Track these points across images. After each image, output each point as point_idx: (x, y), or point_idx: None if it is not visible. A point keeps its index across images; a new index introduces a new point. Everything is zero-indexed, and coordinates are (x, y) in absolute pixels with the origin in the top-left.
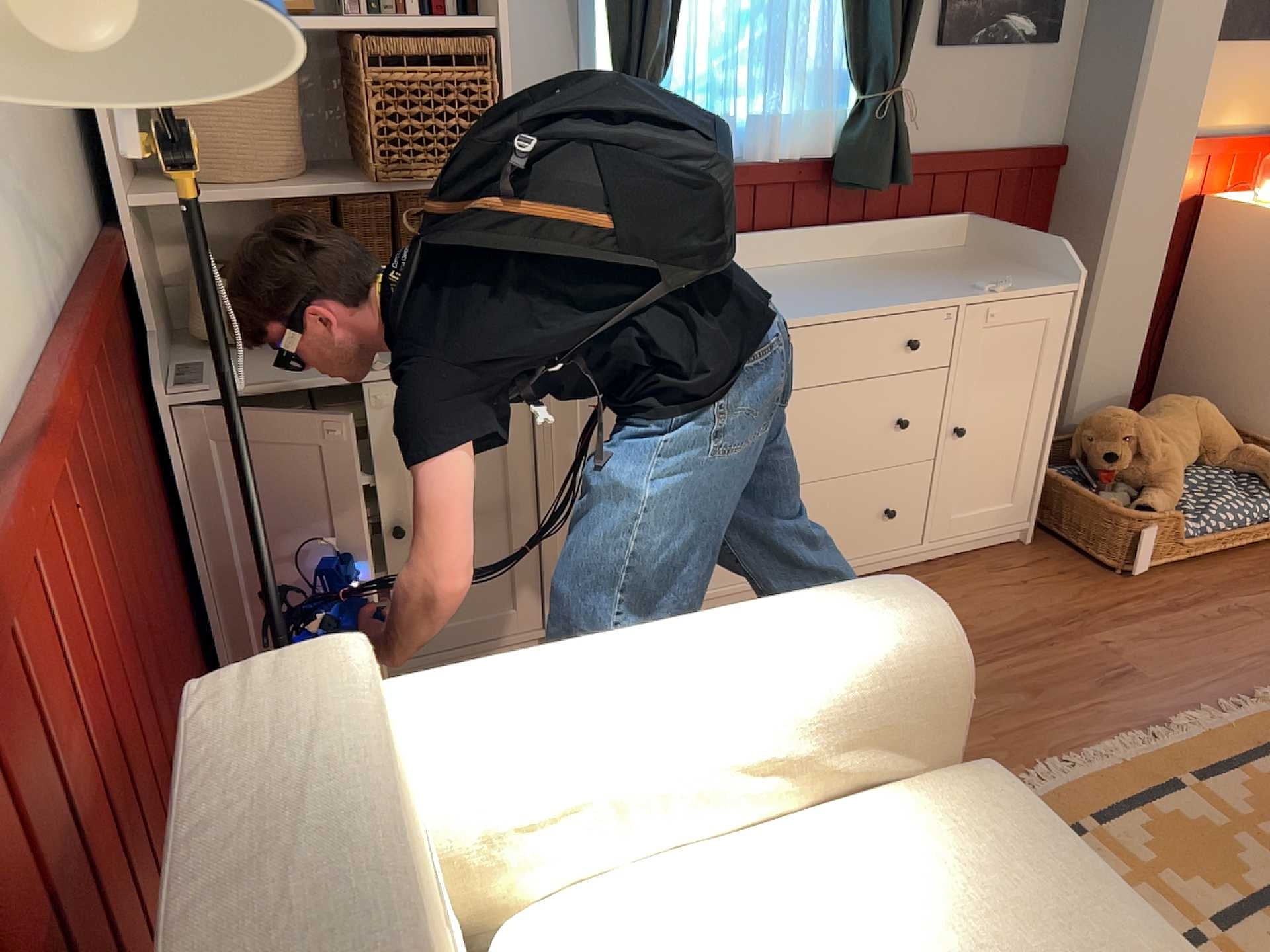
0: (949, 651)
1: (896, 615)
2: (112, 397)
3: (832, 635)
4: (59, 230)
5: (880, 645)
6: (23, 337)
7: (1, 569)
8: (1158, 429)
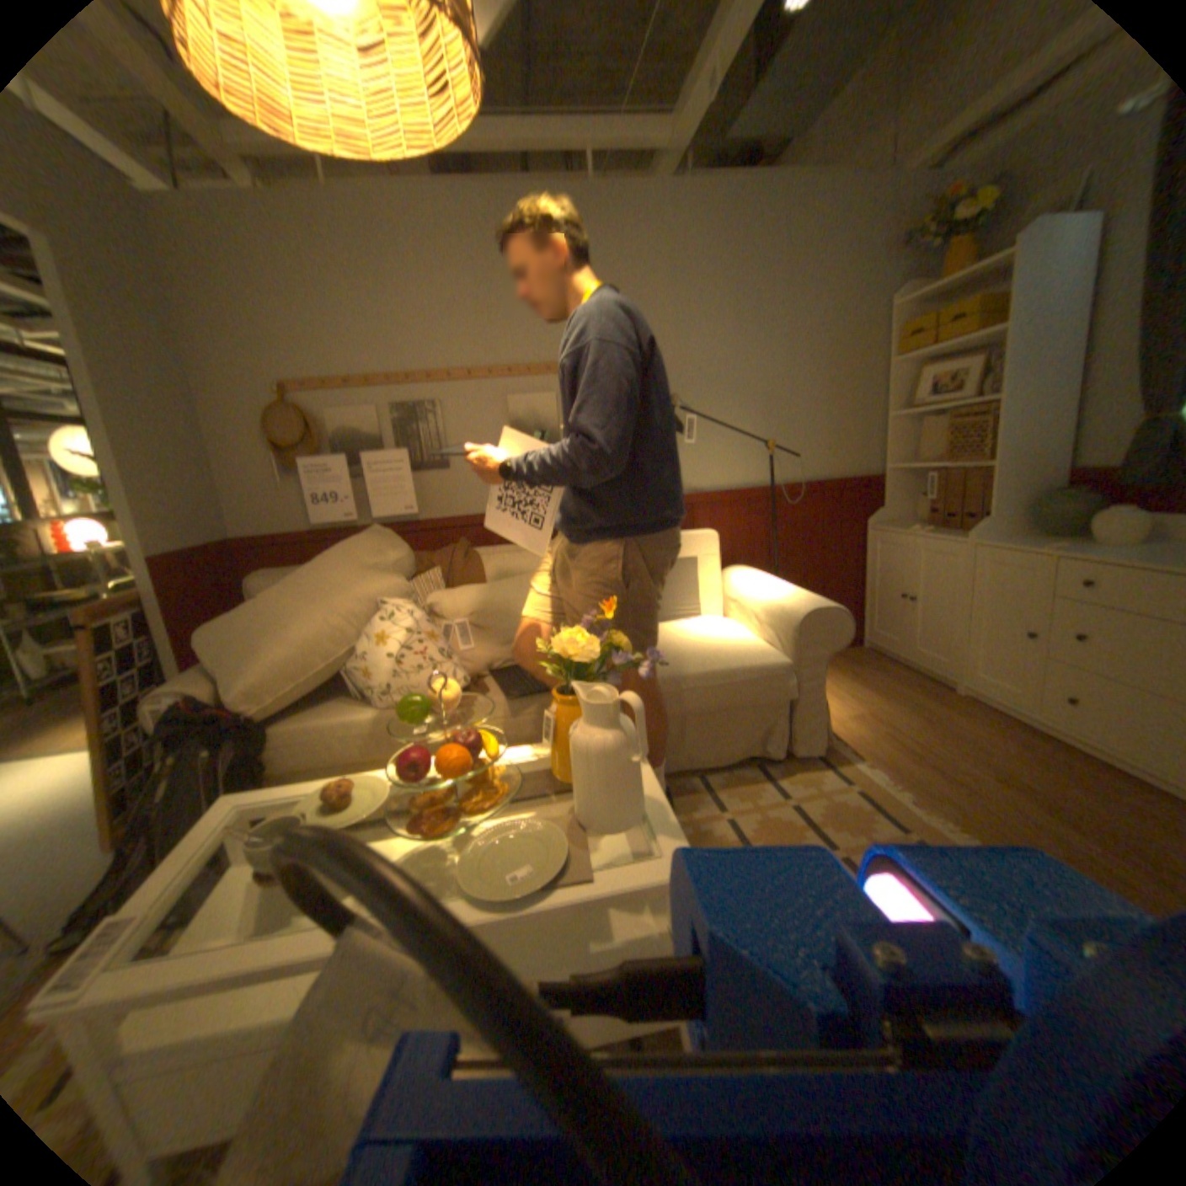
0: (805, 618)
1: (809, 603)
2: (825, 511)
3: (794, 597)
4: (825, 466)
5: (793, 604)
6: (765, 481)
7: (705, 506)
8: None
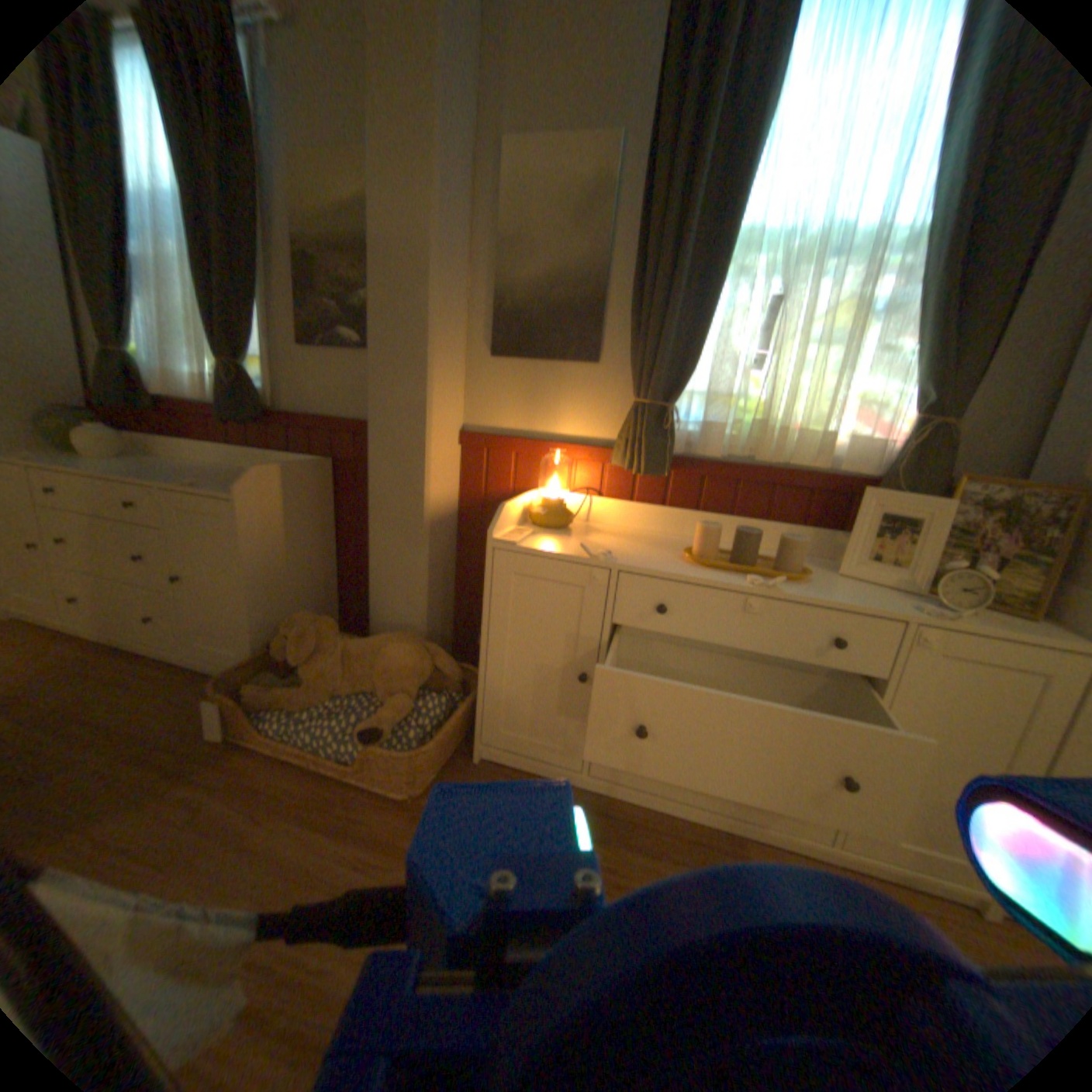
0: None
1: None
2: None
3: None
4: None
5: None
6: None
7: None
8: (347, 648)
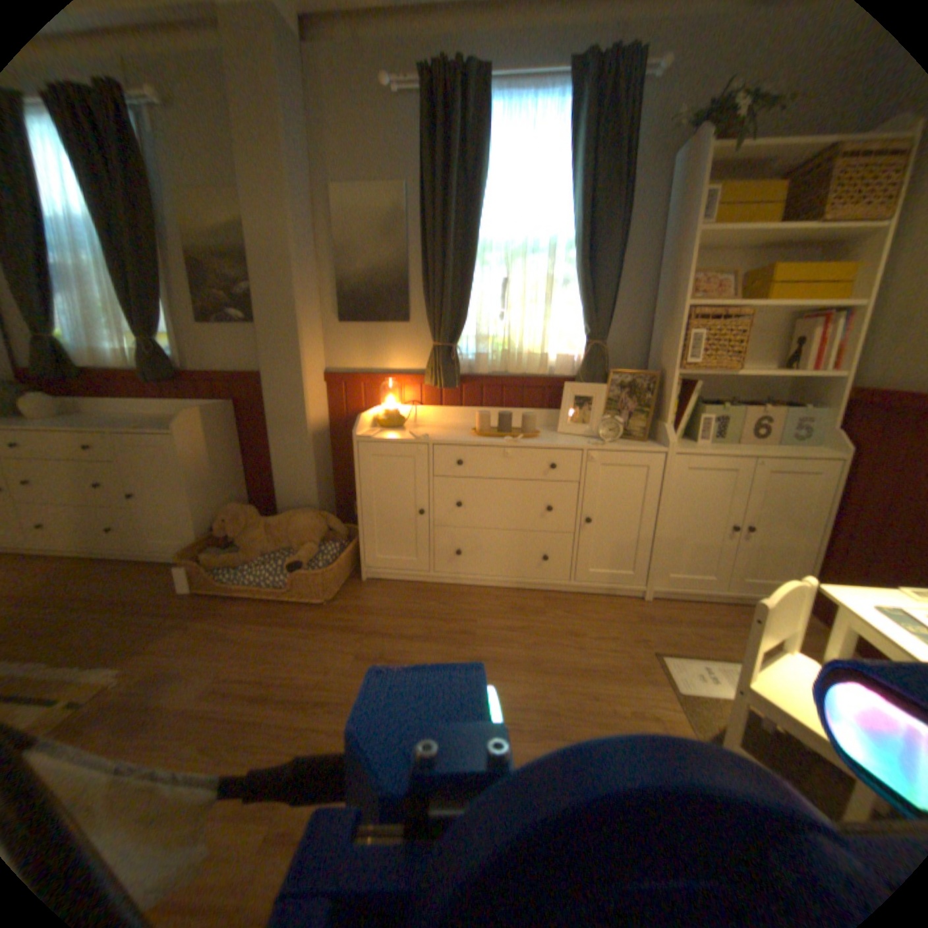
0: None
1: None
2: None
3: None
4: None
5: None
6: None
7: None
8: (267, 523)
